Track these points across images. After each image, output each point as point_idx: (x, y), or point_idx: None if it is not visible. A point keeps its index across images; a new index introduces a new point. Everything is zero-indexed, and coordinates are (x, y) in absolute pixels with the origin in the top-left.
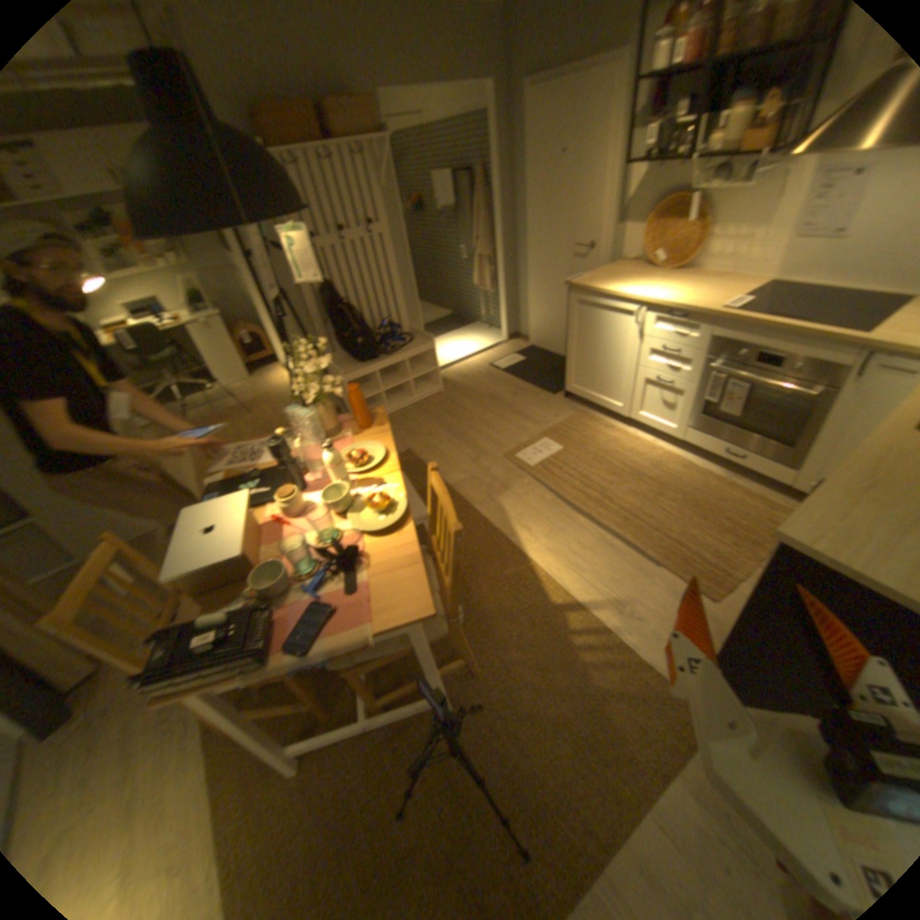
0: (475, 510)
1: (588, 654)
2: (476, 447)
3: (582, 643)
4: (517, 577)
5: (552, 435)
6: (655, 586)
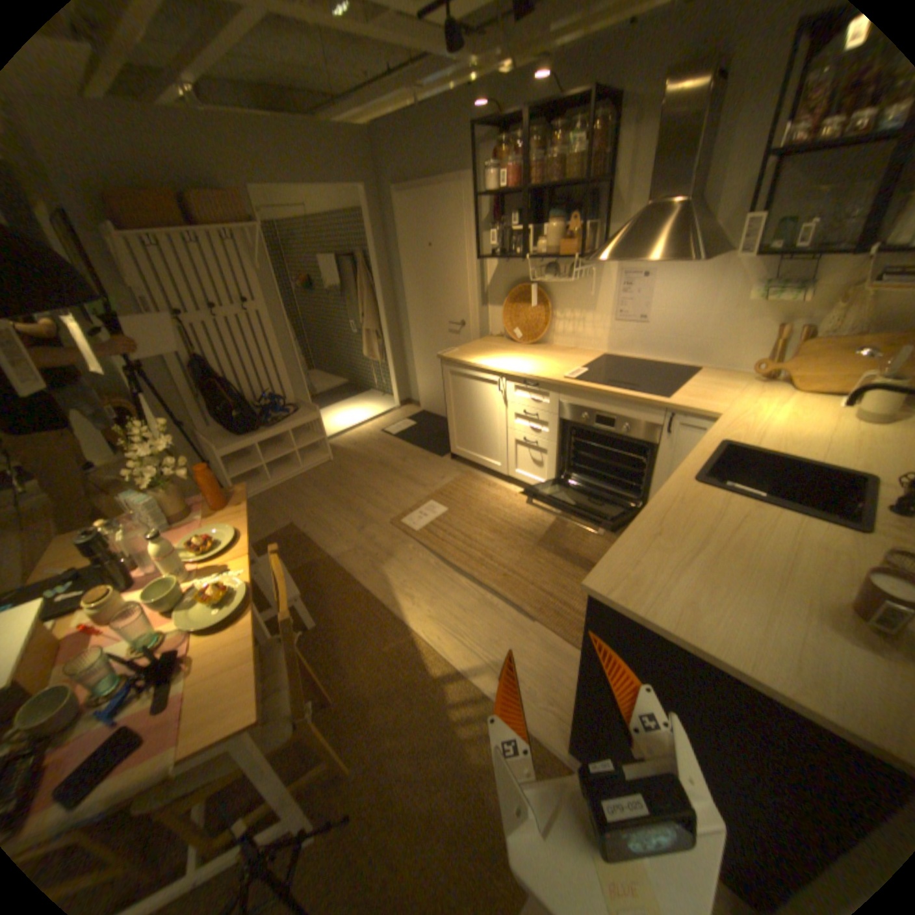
0: (358, 583)
1: (466, 730)
2: (364, 515)
3: (461, 718)
4: (397, 653)
5: (439, 497)
6: (532, 643)
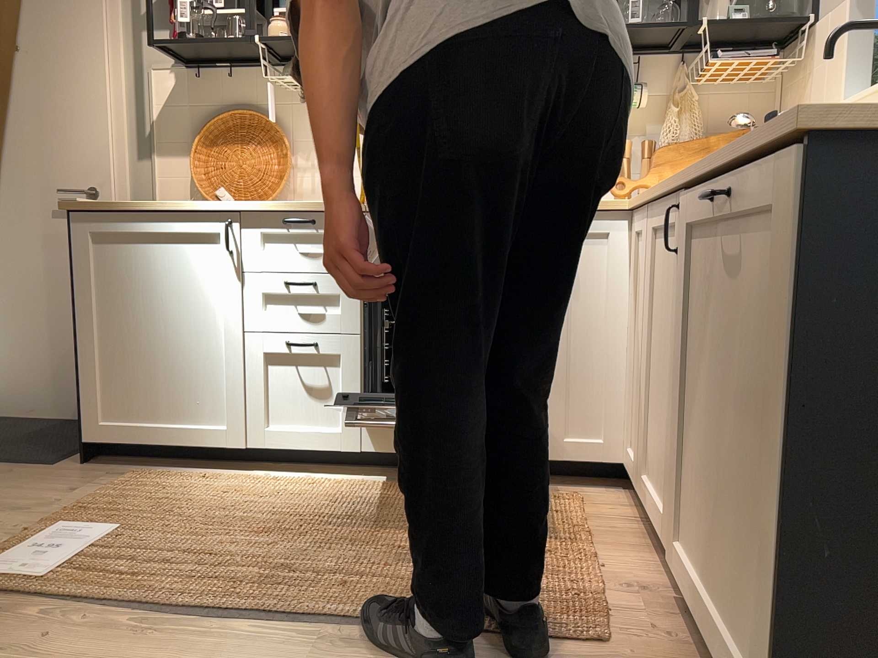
0: None
1: None
2: None
3: None
4: None
5: (82, 515)
6: None
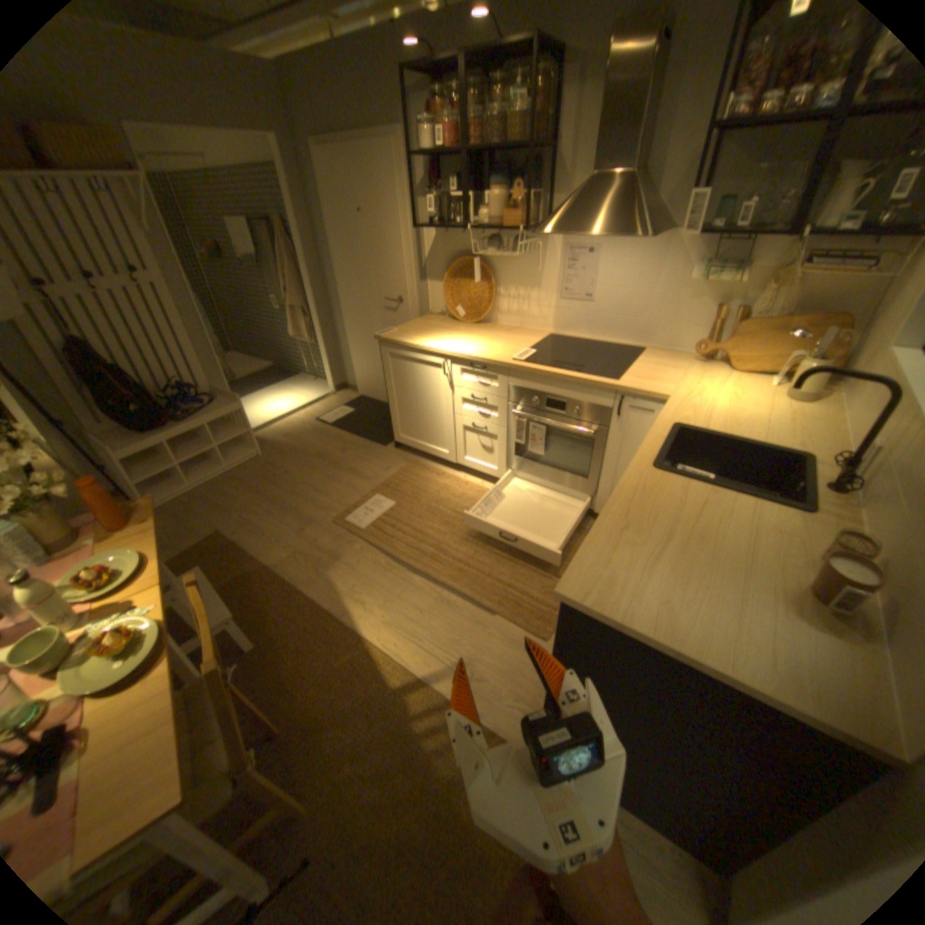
0: (301, 592)
1: (432, 739)
2: (302, 515)
3: (425, 727)
4: (351, 666)
5: (385, 489)
6: (493, 637)
